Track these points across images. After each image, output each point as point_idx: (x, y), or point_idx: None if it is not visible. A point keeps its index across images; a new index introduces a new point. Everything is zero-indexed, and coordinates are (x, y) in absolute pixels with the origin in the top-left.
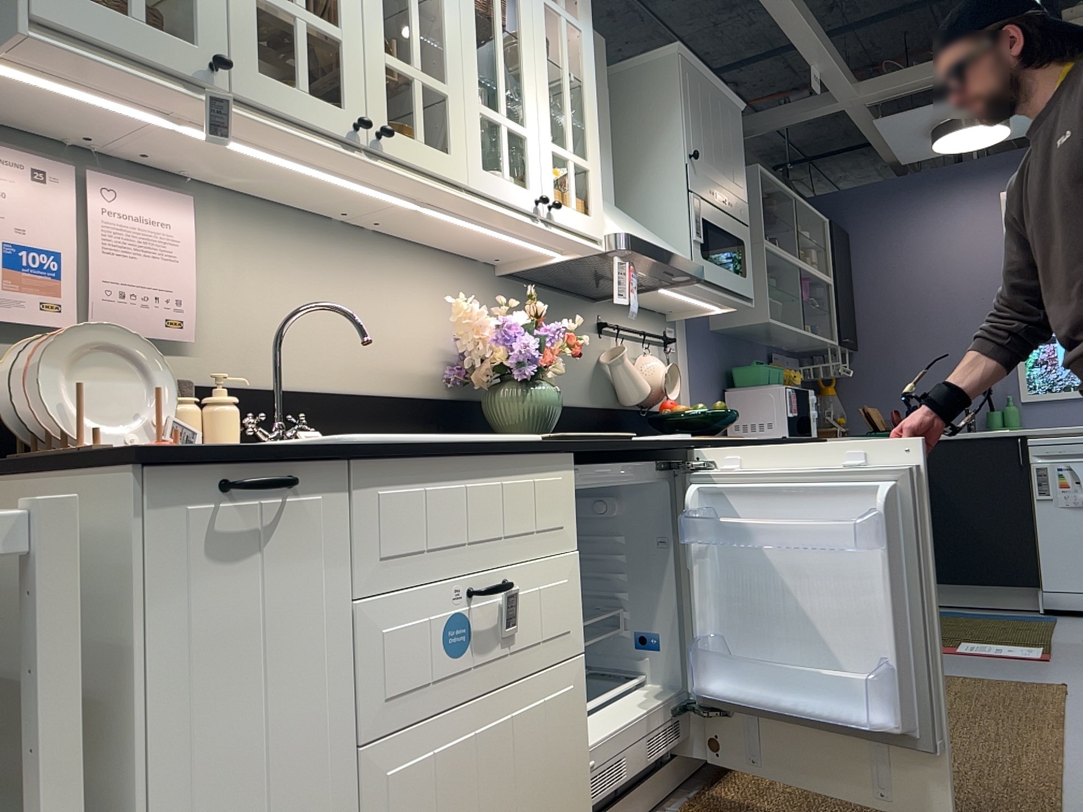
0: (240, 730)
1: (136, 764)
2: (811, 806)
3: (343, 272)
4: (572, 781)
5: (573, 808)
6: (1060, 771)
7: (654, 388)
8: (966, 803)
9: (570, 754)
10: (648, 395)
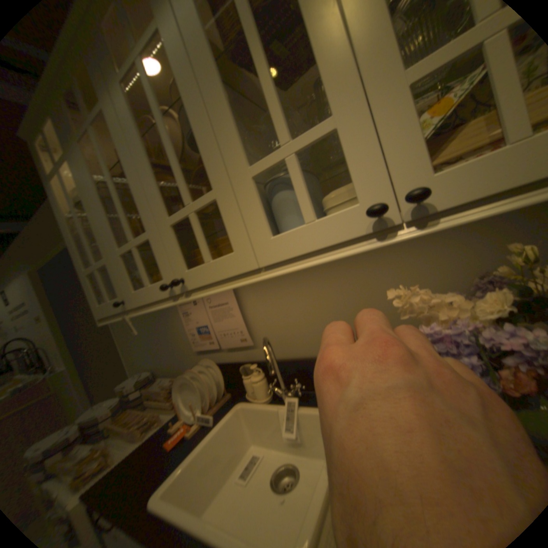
0: None
1: None
2: None
3: (322, 282)
4: None
5: None
6: None
7: None
8: None
9: None
10: None
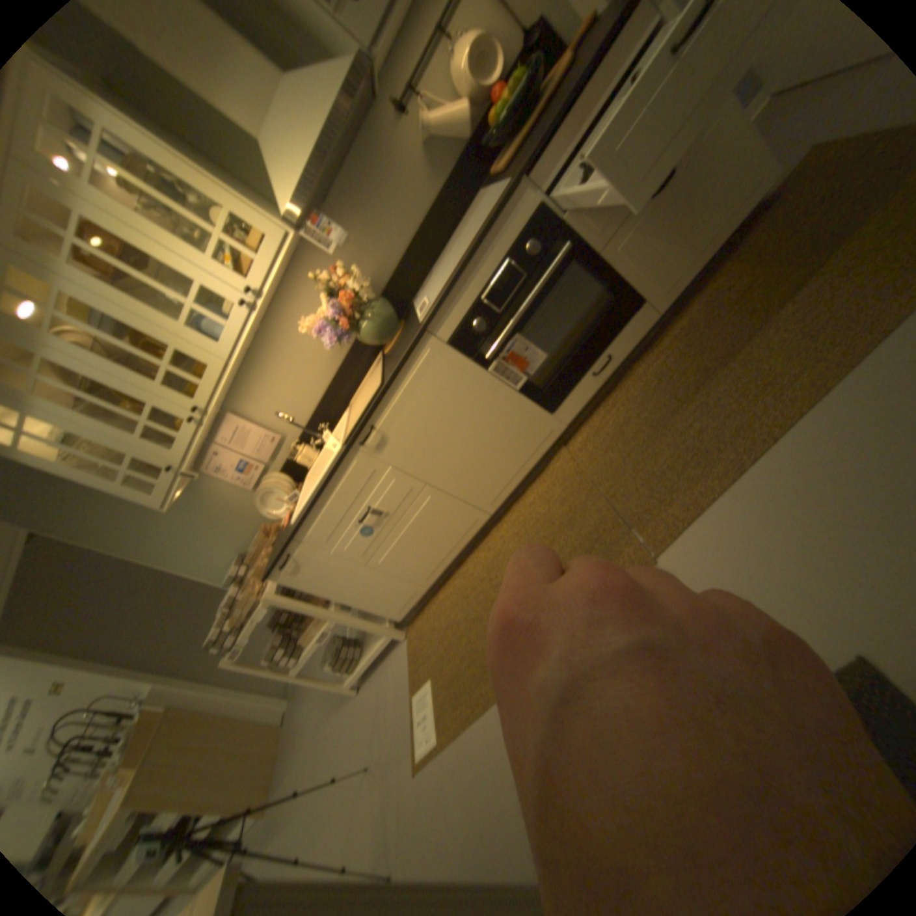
0: (338, 580)
1: (328, 594)
2: (608, 449)
3: (277, 354)
4: (457, 510)
5: (465, 514)
6: (815, 400)
7: (480, 81)
8: (687, 454)
9: (449, 506)
10: (487, 81)
